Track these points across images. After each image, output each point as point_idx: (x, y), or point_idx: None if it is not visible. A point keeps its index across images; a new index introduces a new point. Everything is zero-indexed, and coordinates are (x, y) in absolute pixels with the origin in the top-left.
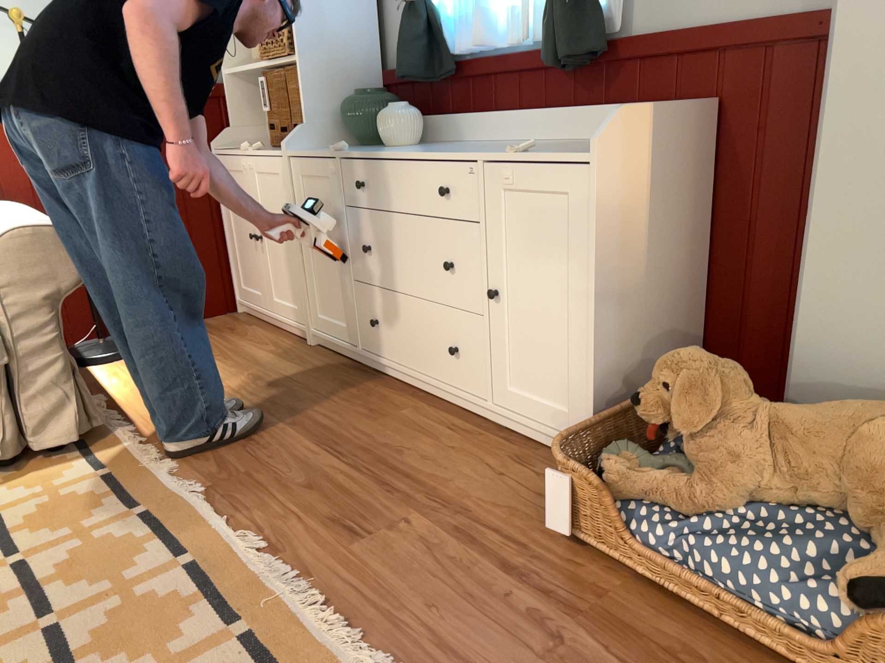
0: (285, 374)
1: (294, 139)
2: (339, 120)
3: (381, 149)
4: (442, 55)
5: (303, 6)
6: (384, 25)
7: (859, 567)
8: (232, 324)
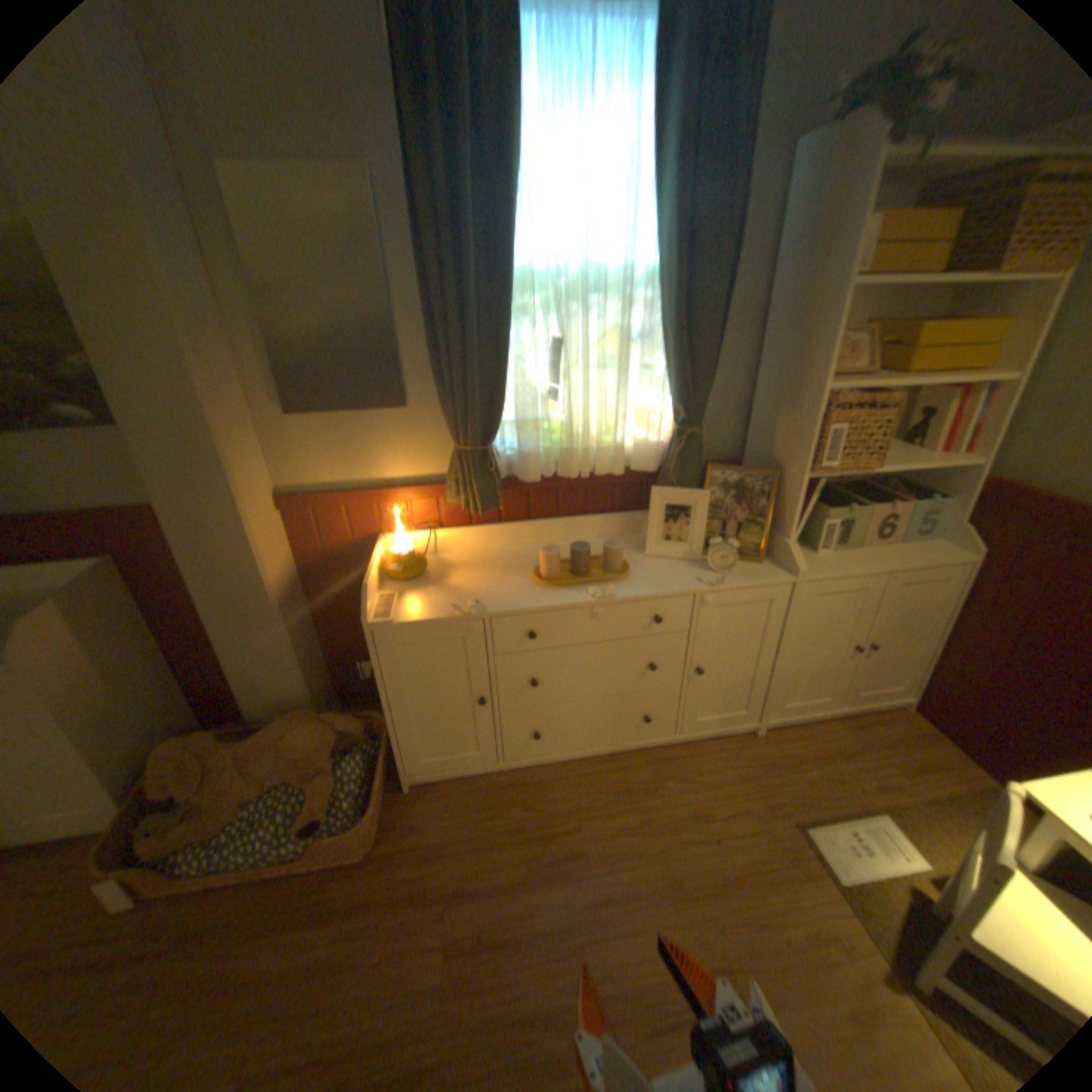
0: None
1: None
2: None
3: None
4: None
5: None
6: None
7: (296, 825)
8: None
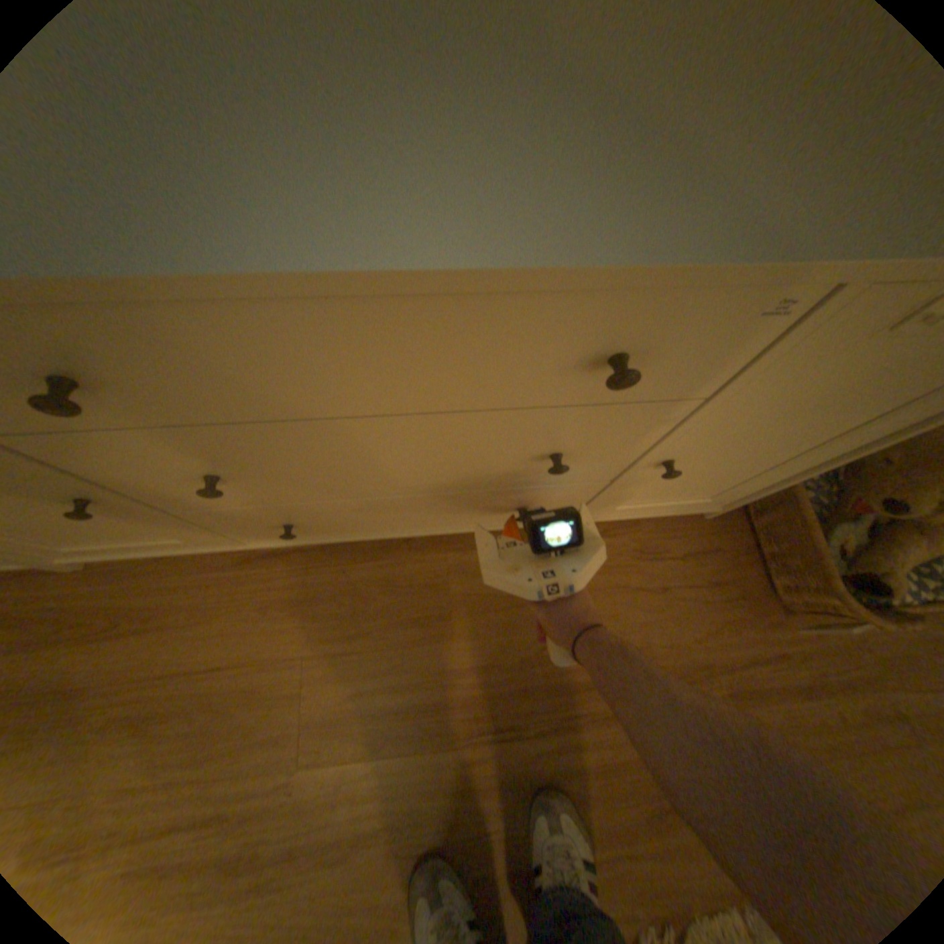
0: (163, 668)
1: None
2: None
3: None
4: None
5: None
6: None
7: None
8: None
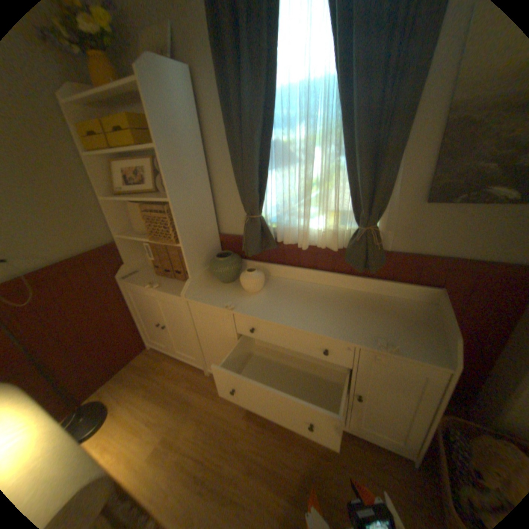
0: (211, 412)
1: (188, 289)
2: (205, 266)
3: (250, 296)
4: (269, 238)
5: (181, 215)
6: (217, 209)
7: None
8: (149, 362)
